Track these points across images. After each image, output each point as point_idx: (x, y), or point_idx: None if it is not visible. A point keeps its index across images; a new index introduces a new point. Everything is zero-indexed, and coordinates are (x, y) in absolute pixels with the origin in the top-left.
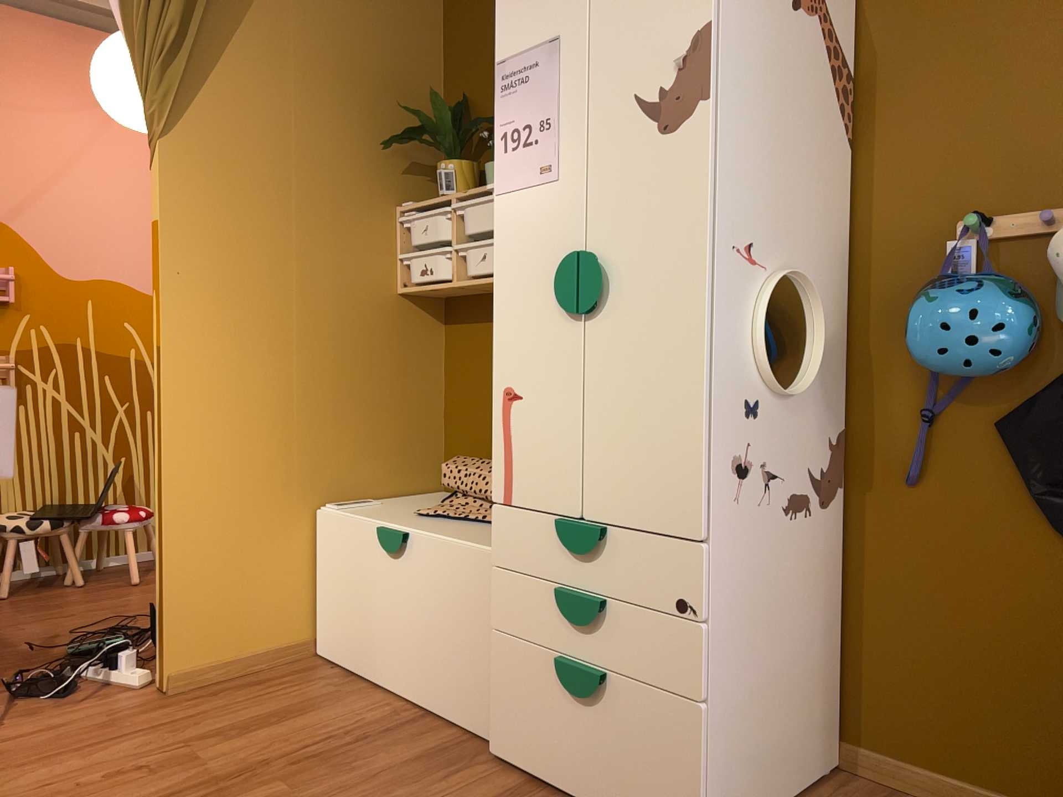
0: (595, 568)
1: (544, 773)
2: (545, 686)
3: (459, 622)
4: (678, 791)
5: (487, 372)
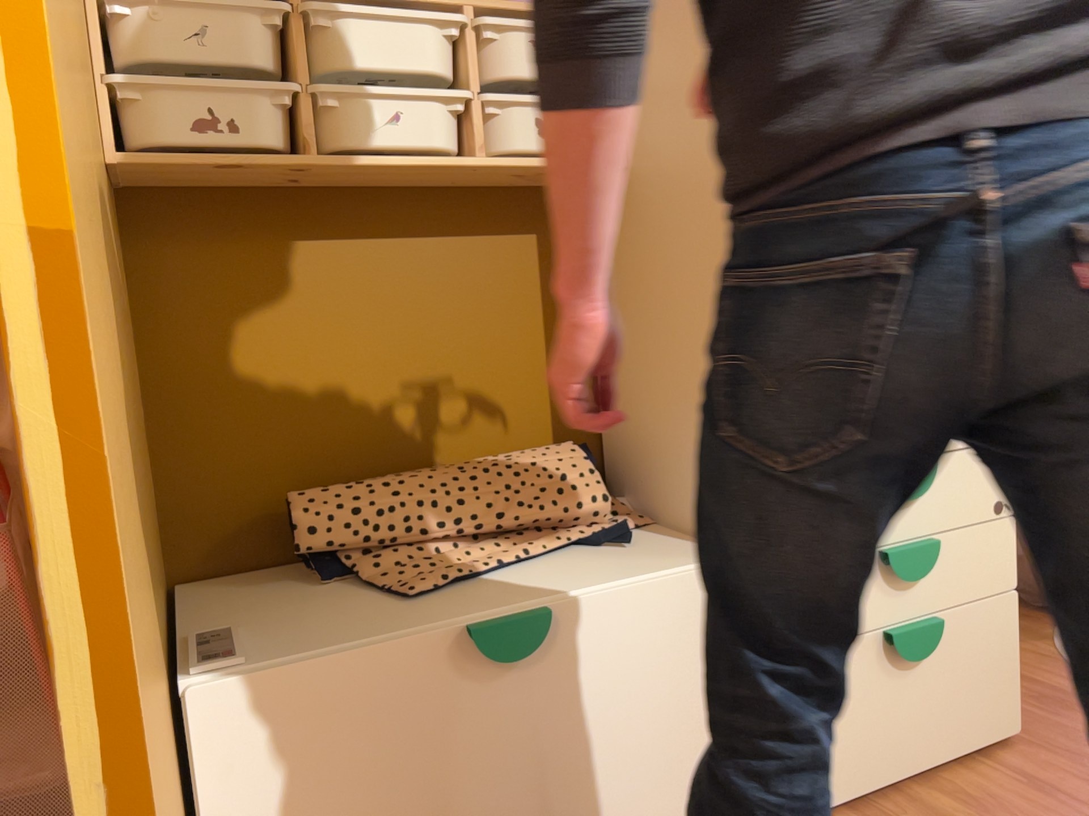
0: (918, 508)
1: (872, 782)
2: (867, 679)
3: (681, 694)
4: (1004, 681)
5: (281, 334)
